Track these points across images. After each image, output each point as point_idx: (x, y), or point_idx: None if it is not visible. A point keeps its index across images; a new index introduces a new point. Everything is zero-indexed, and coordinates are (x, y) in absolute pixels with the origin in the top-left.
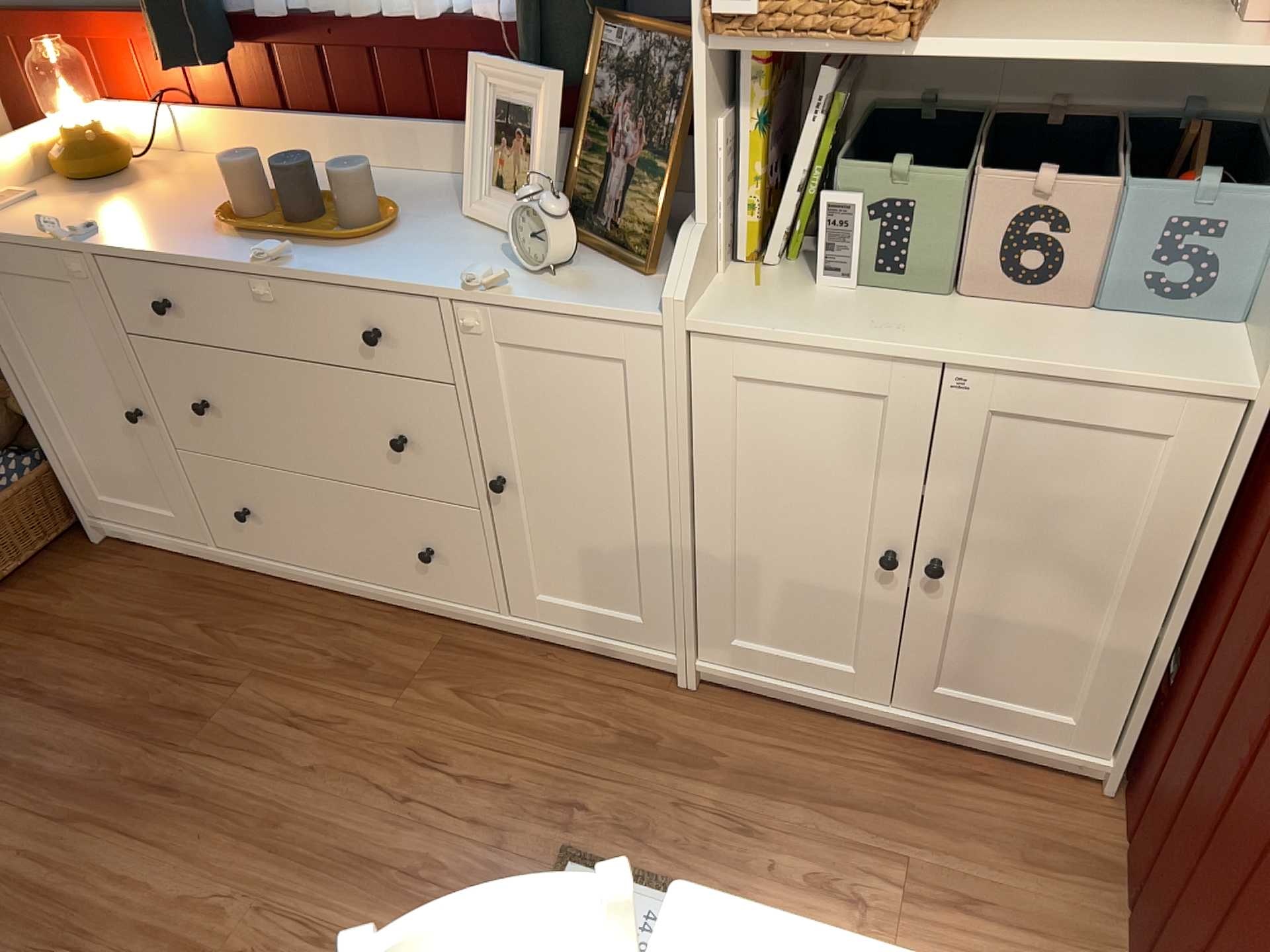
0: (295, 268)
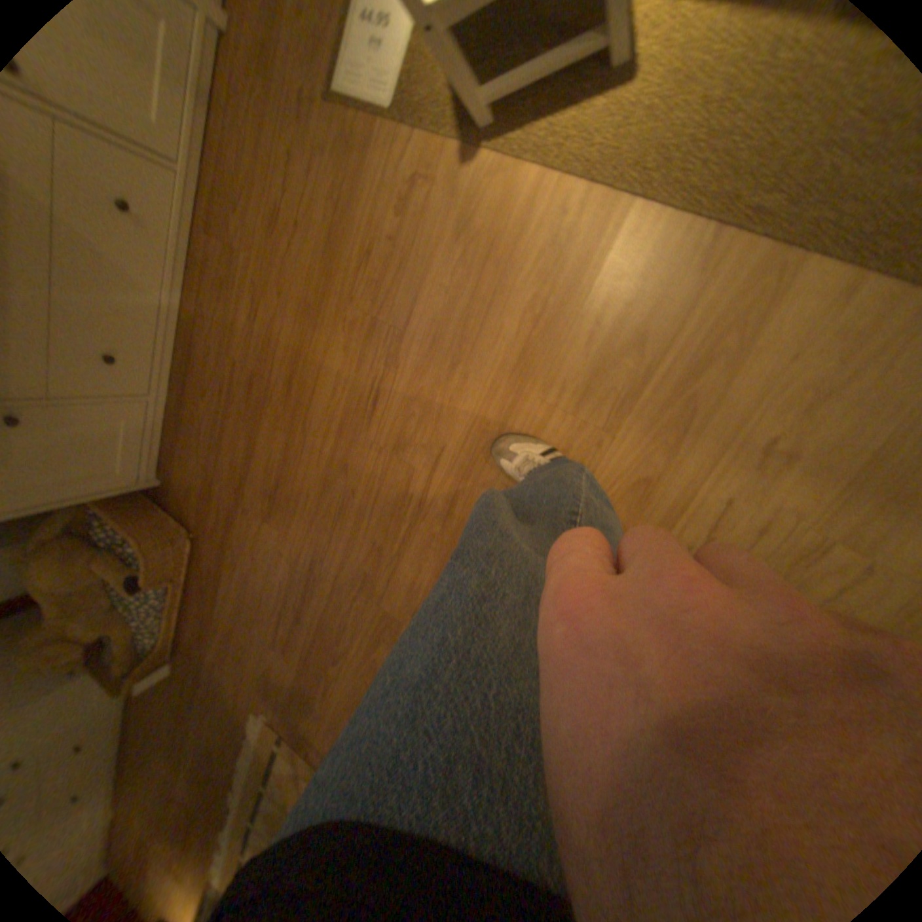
0: None
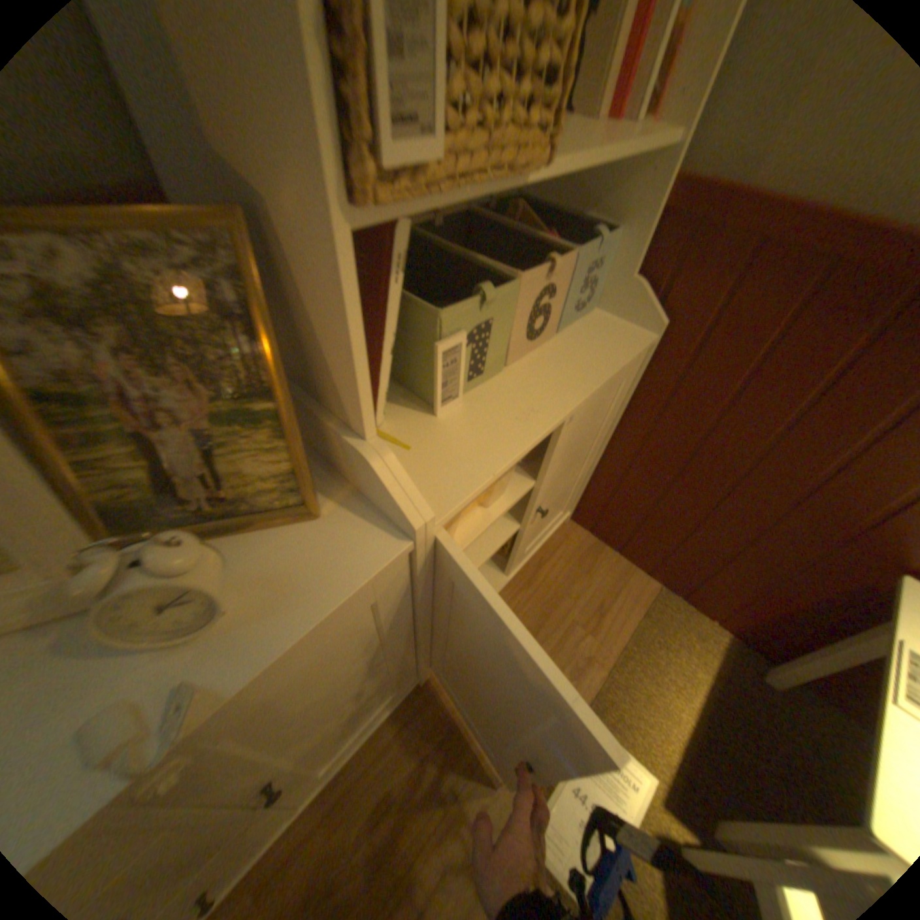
0: None
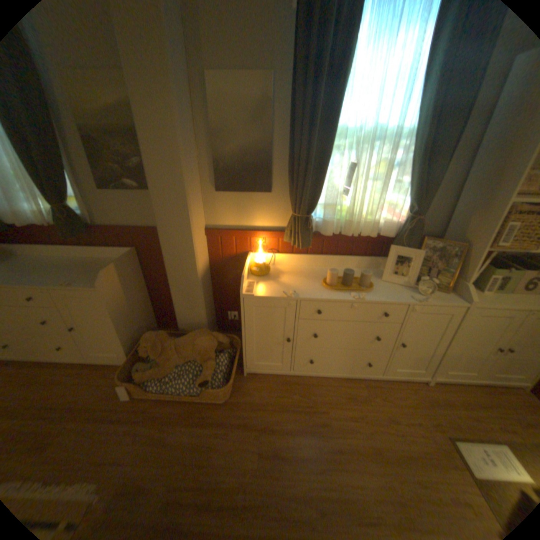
0: (364, 298)
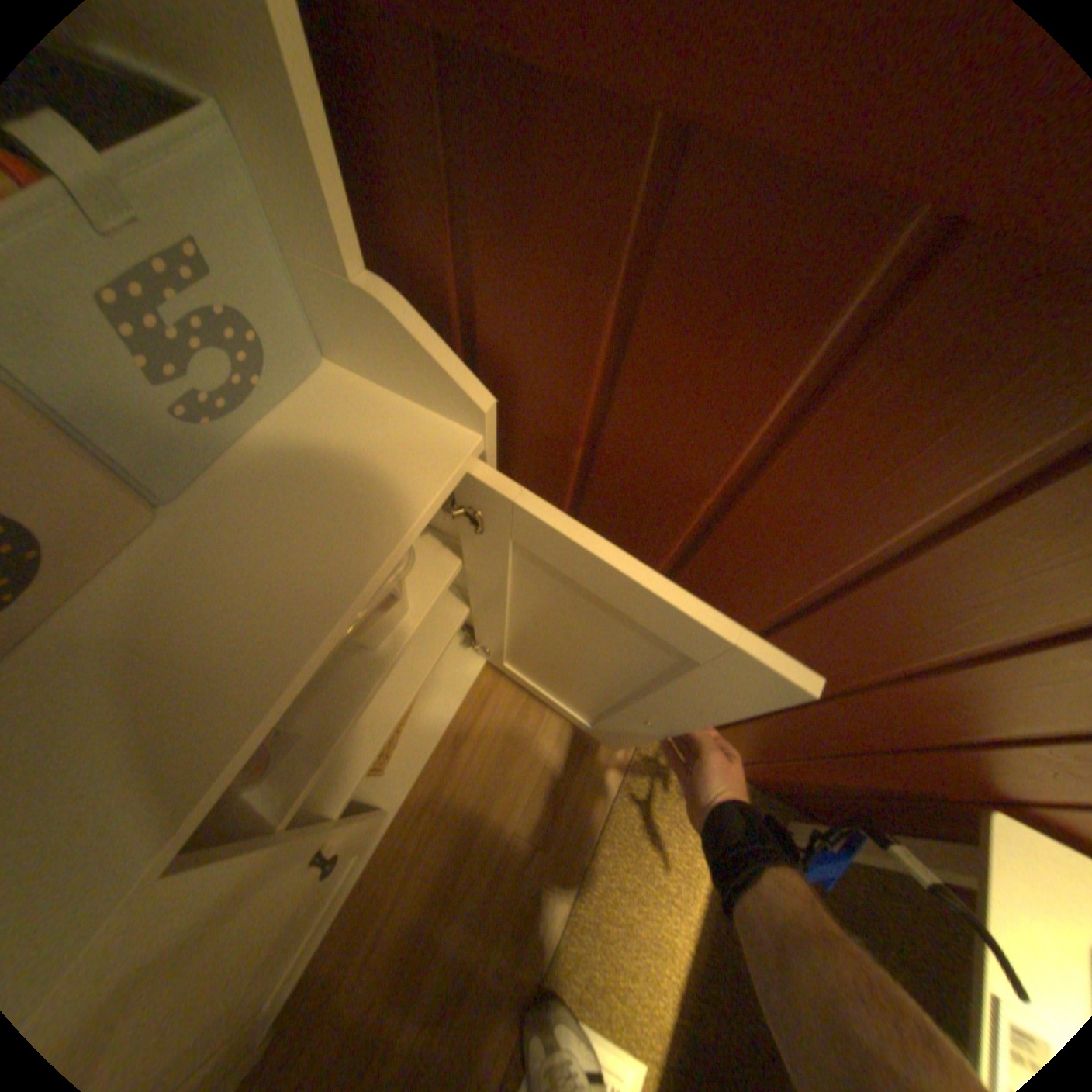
0: None
